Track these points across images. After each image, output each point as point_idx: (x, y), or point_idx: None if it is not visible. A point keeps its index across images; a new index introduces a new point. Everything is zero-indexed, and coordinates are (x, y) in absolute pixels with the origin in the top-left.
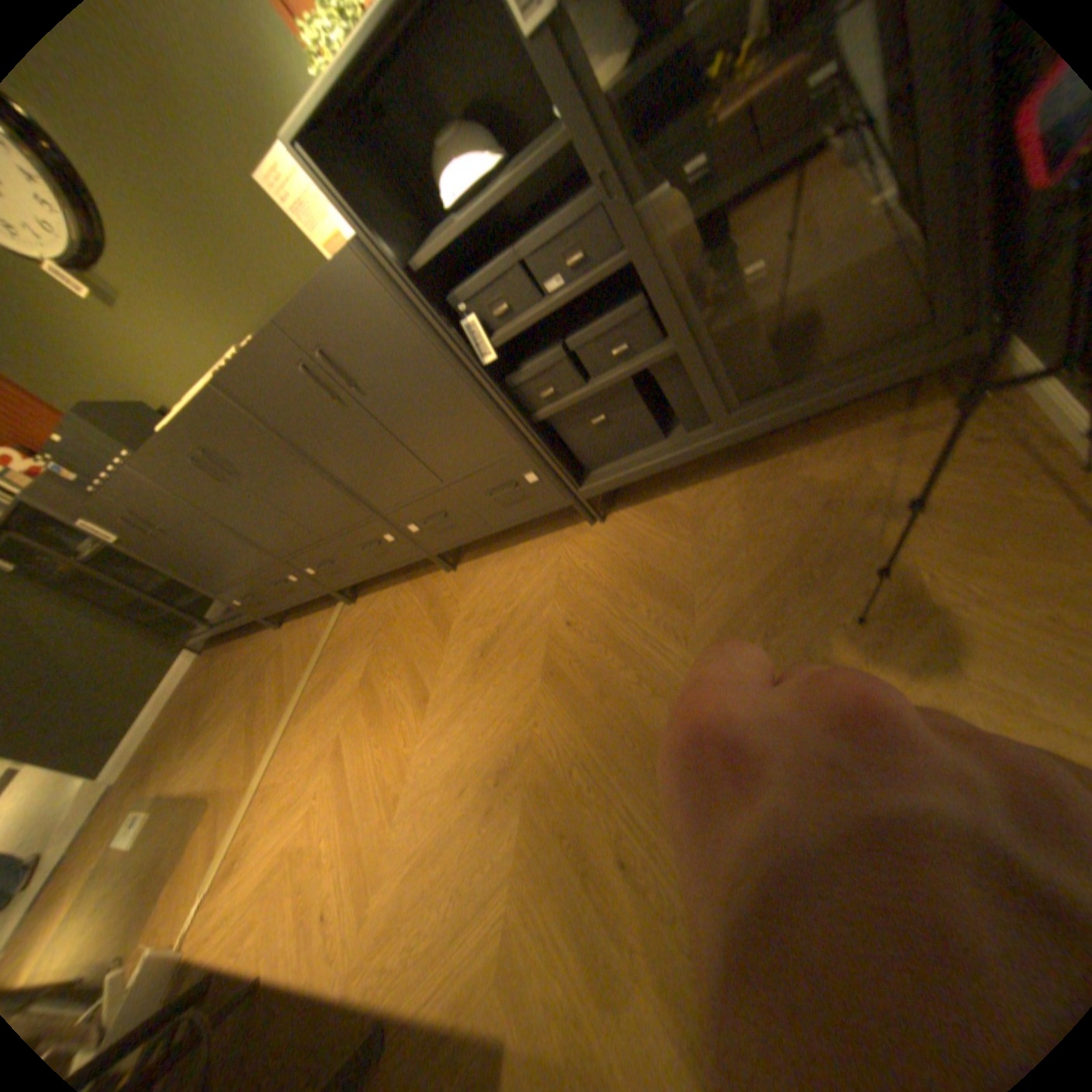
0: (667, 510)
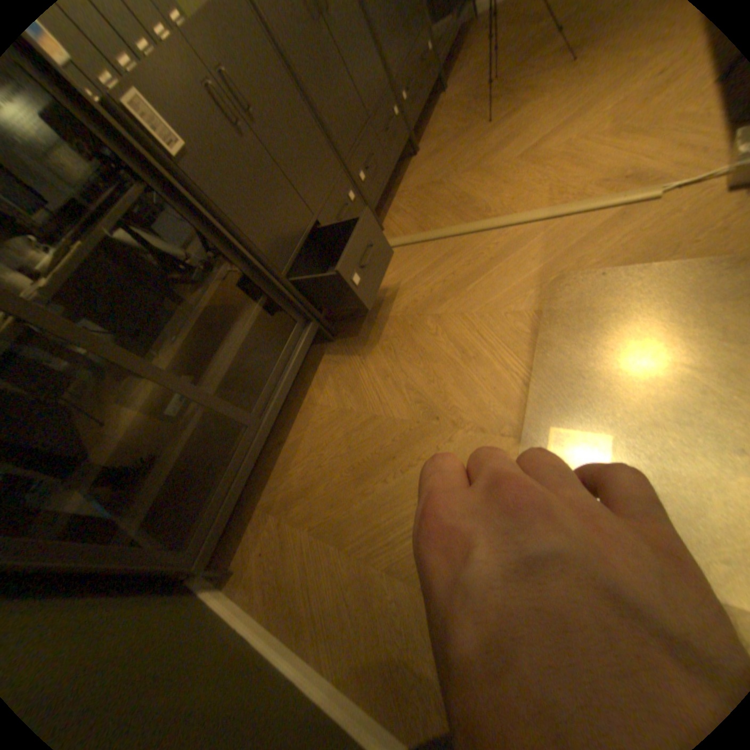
0: (460, 66)
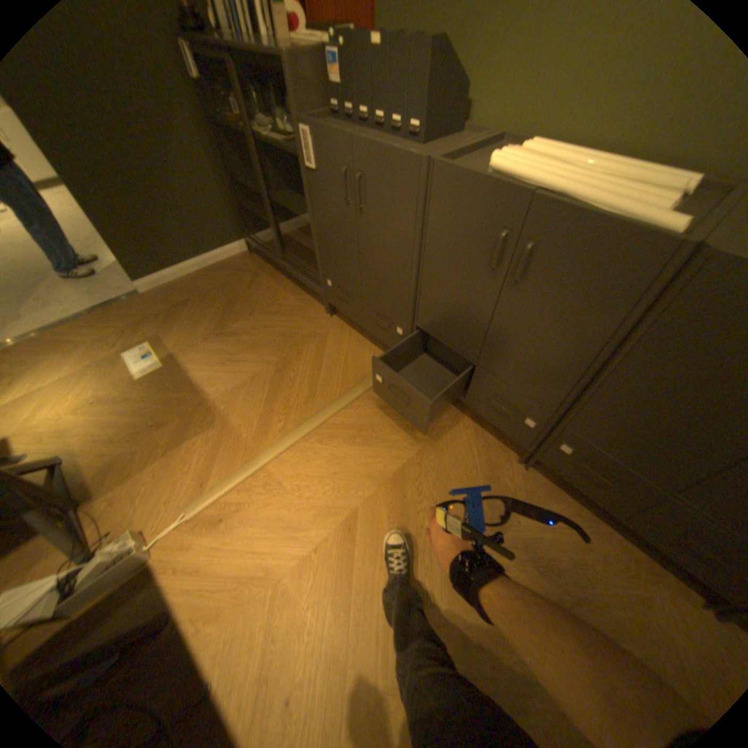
0: None
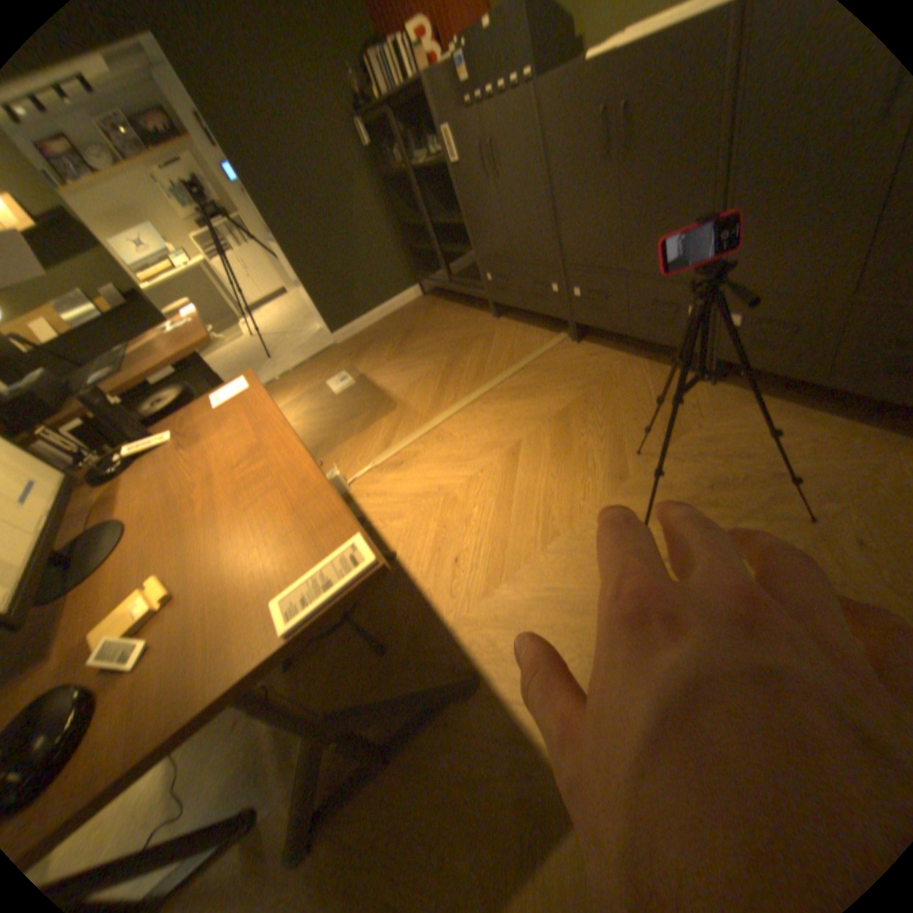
0: None
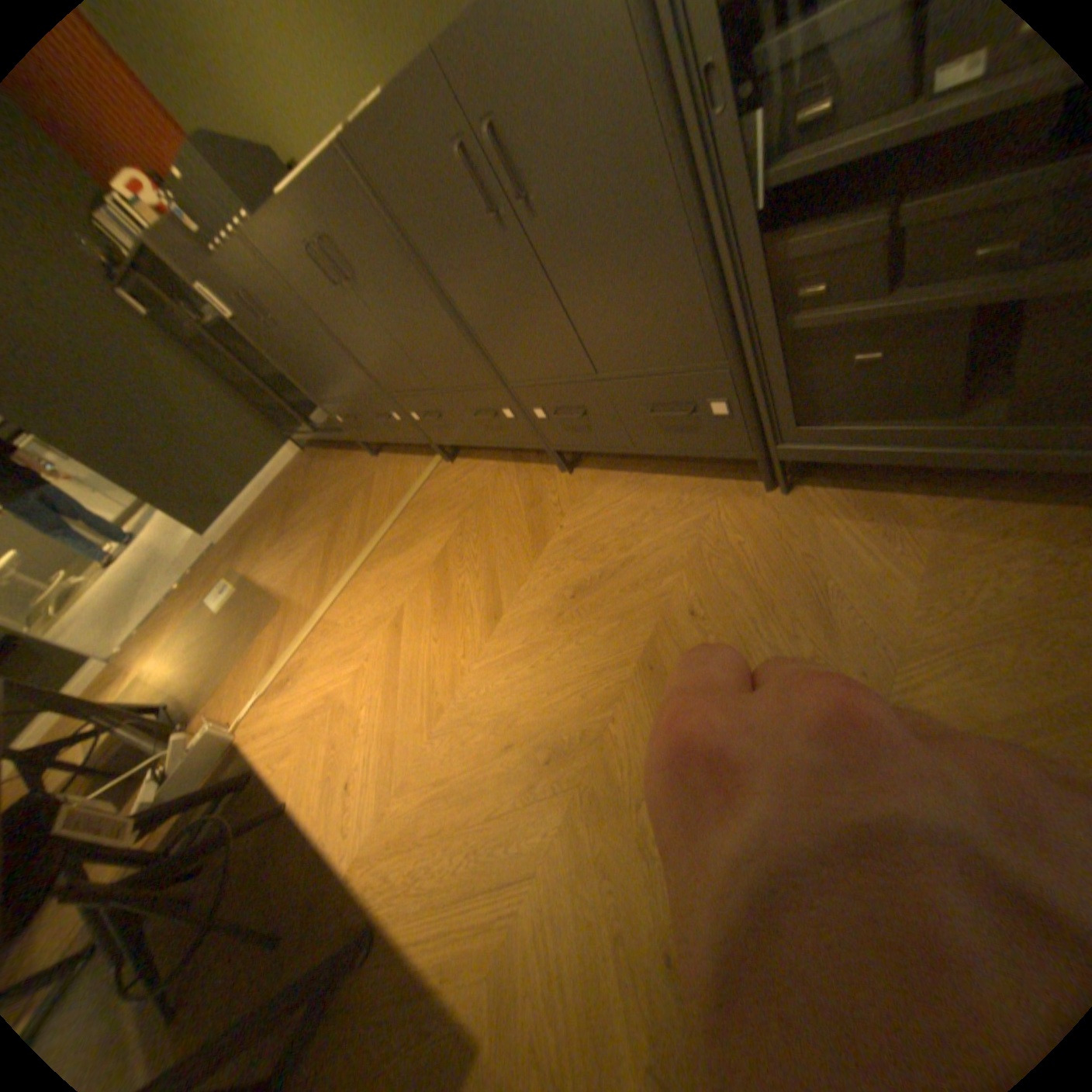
0: (895, 519)
